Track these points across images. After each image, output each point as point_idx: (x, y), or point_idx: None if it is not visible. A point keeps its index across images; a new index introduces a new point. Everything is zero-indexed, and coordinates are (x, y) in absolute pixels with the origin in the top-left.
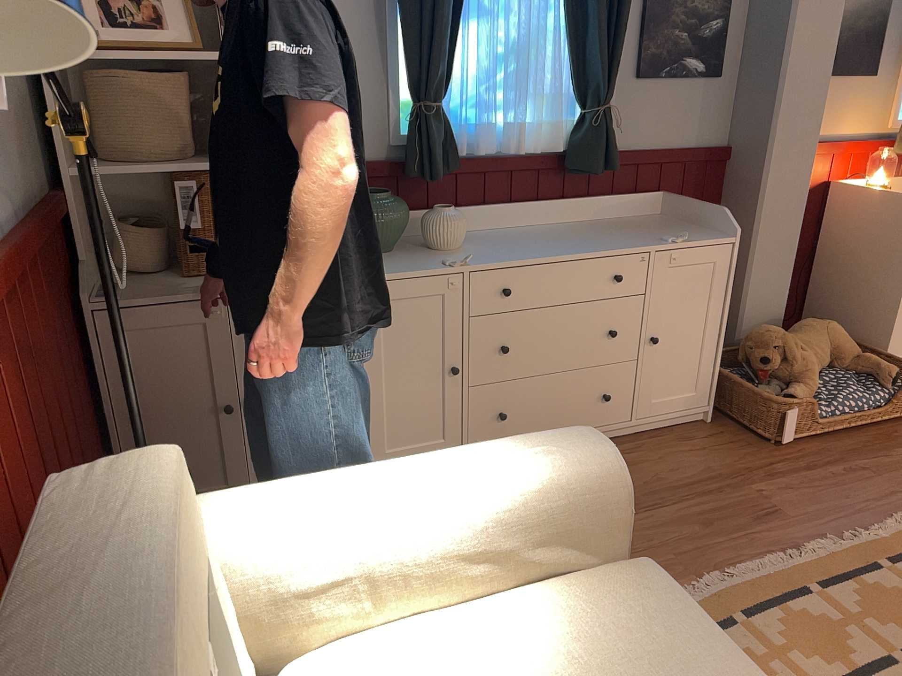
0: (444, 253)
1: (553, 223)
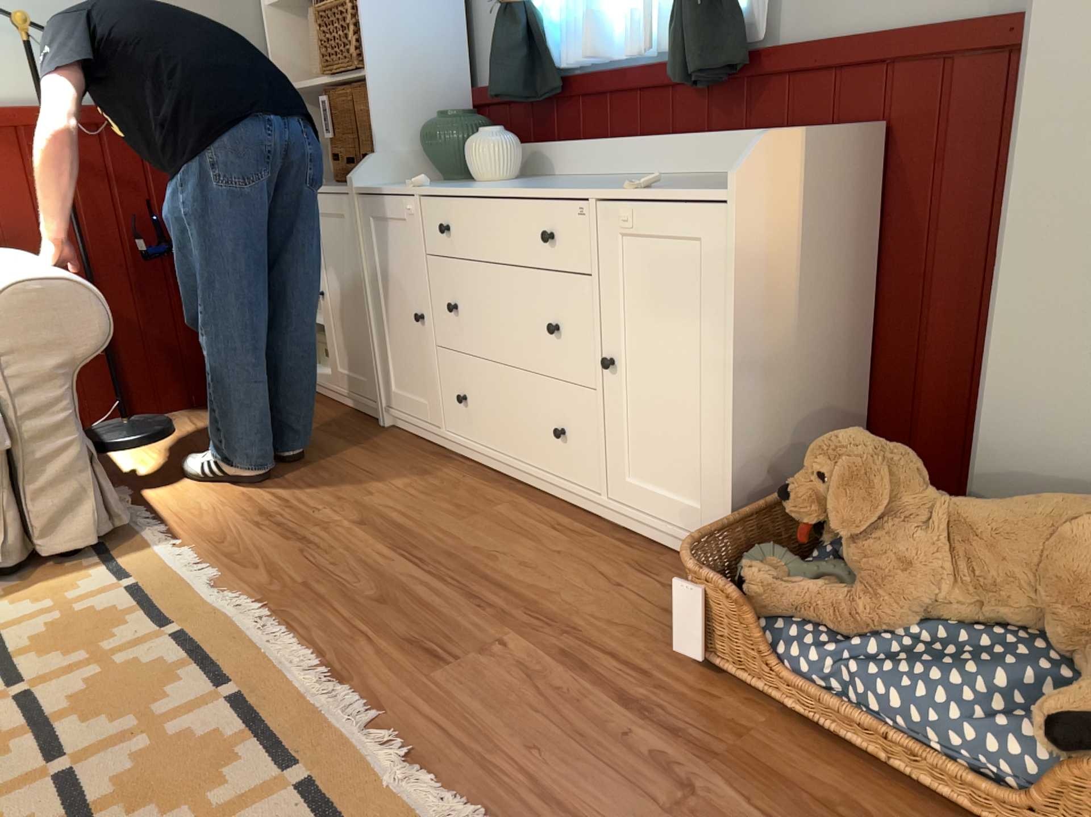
0: (459, 184)
1: (673, 174)
